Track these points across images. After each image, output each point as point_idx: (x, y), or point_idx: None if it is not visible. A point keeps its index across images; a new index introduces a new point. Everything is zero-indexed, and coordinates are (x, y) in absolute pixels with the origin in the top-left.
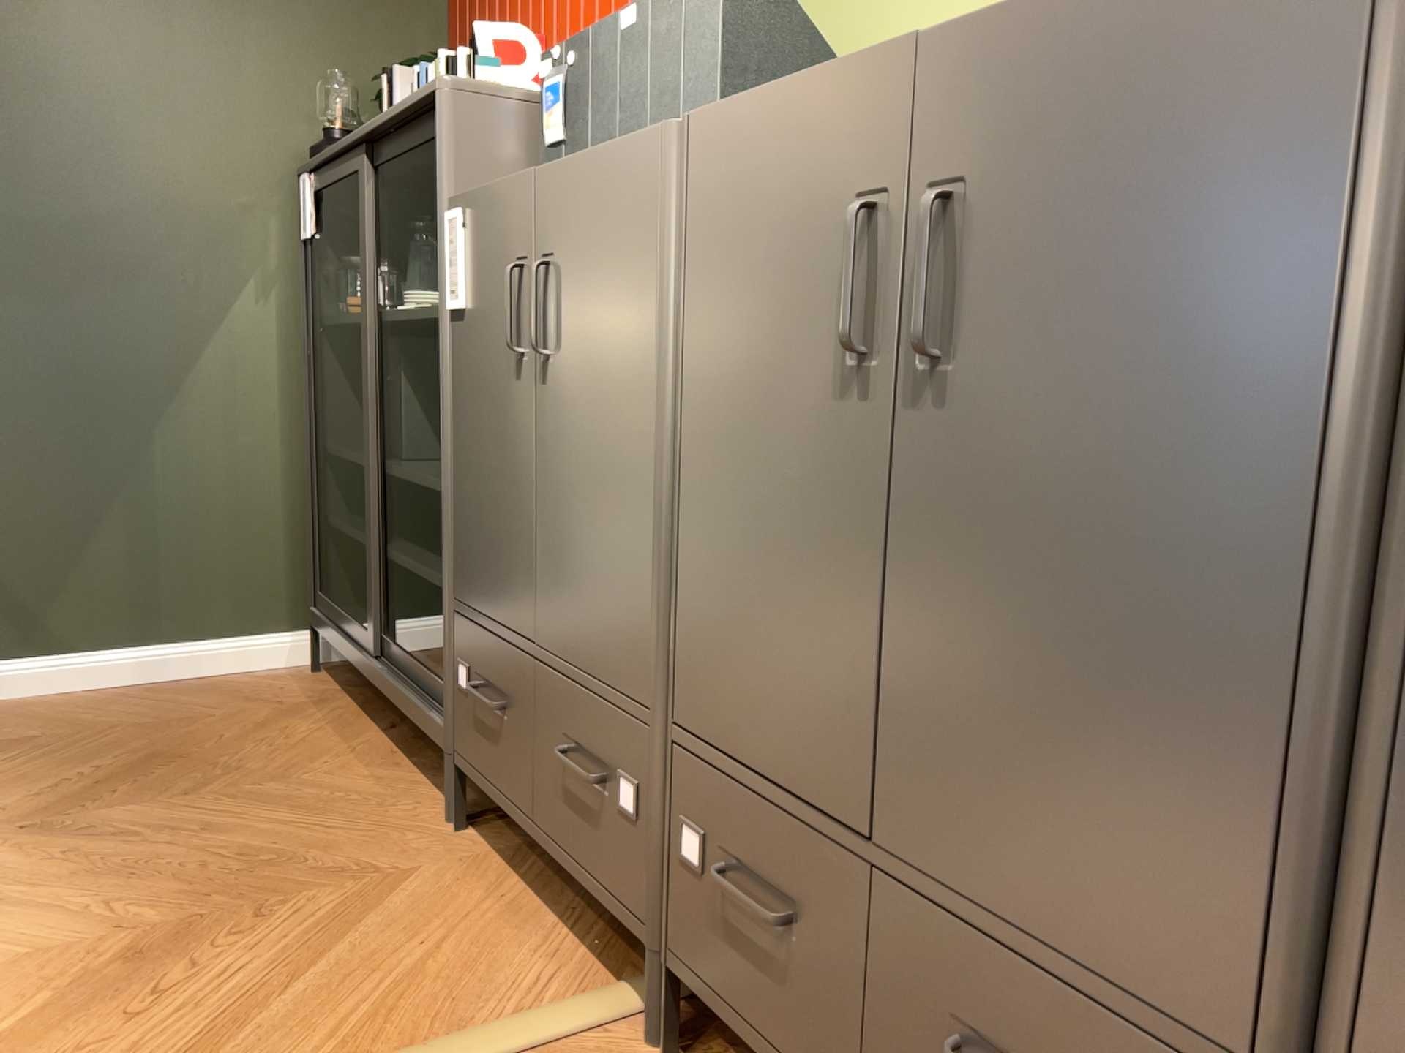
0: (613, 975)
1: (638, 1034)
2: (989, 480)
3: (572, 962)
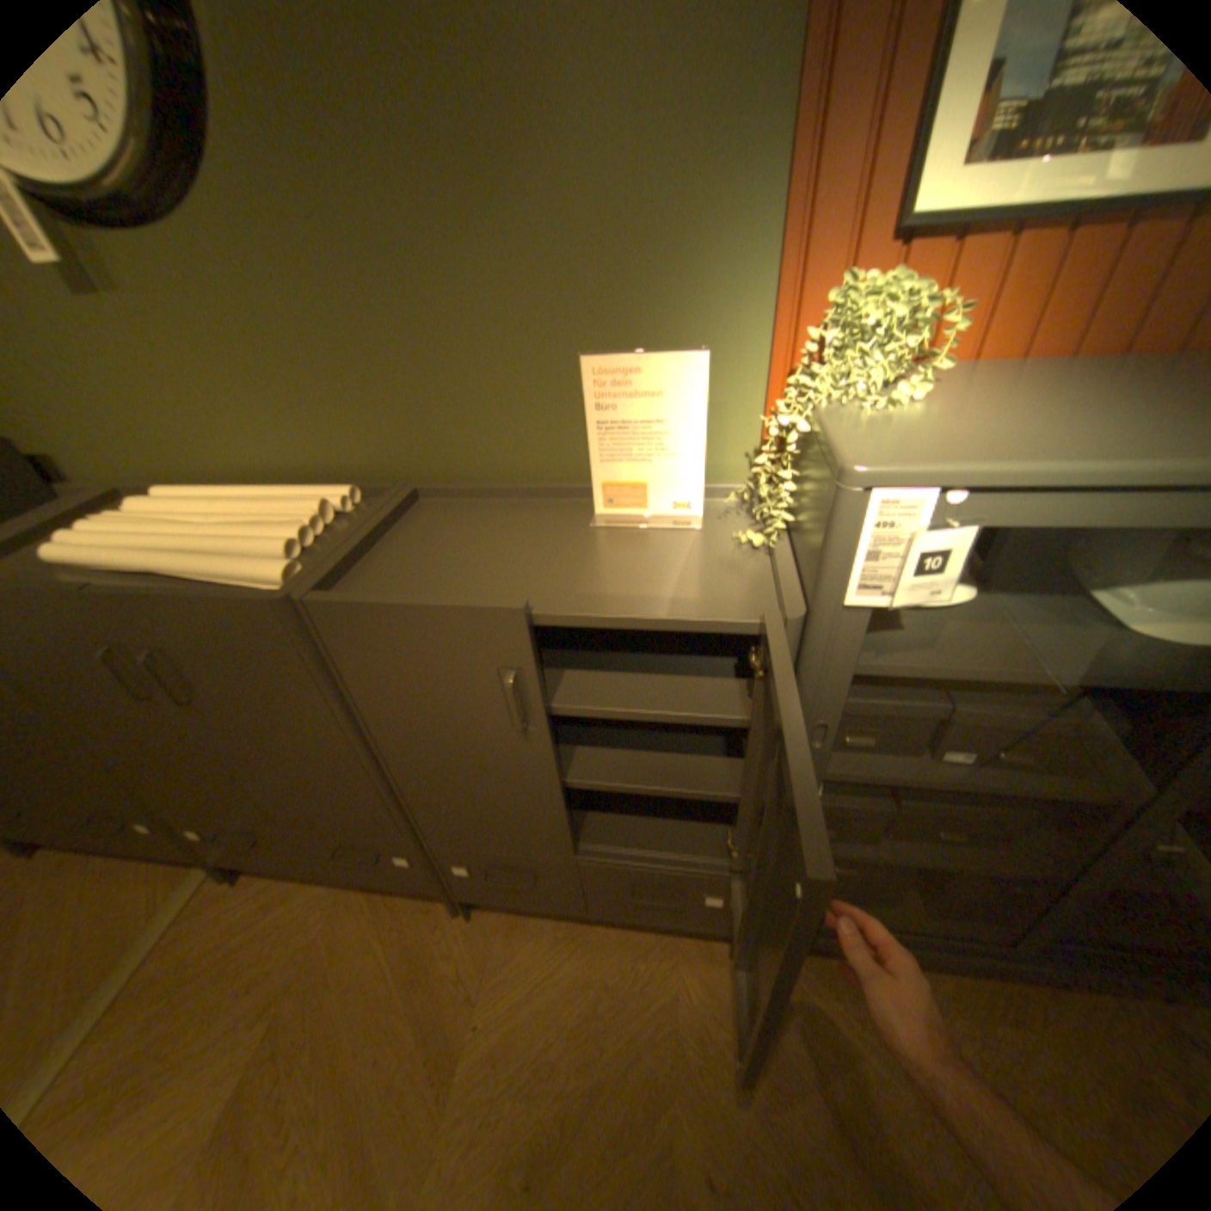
0: (182, 868)
1: (212, 883)
2: (238, 736)
3: (158, 877)
